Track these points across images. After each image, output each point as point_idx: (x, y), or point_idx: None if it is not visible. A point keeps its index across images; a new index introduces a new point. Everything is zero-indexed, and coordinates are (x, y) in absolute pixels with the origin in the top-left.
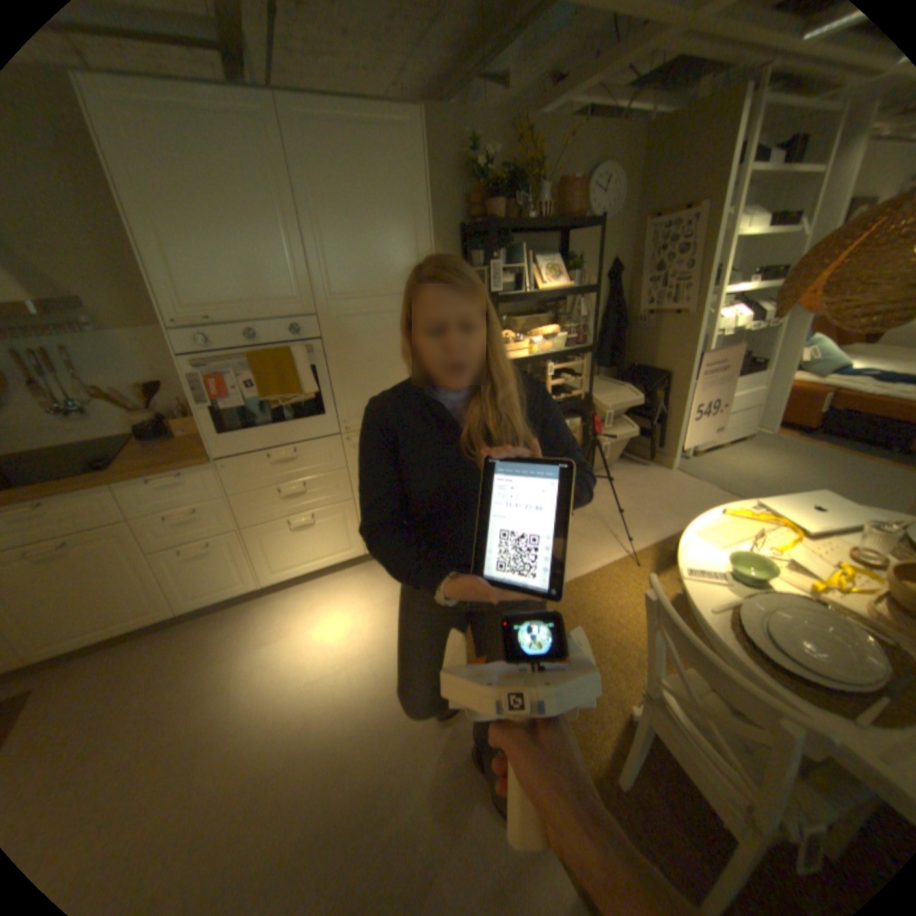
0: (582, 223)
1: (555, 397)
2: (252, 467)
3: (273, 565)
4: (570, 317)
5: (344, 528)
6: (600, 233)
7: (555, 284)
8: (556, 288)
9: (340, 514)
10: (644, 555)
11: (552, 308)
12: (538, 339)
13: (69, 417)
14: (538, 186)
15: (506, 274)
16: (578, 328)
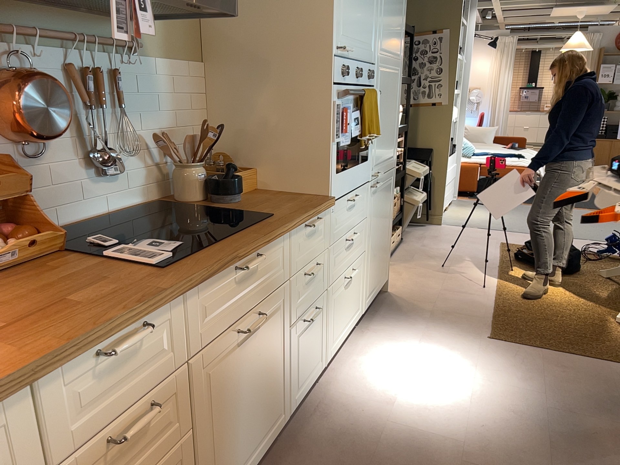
0: None
1: None
2: (341, 211)
3: (334, 332)
4: None
5: (360, 283)
6: None
7: None
8: None
9: (360, 267)
10: (503, 265)
11: None
12: None
13: (102, 174)
14: None
15: None
16: None
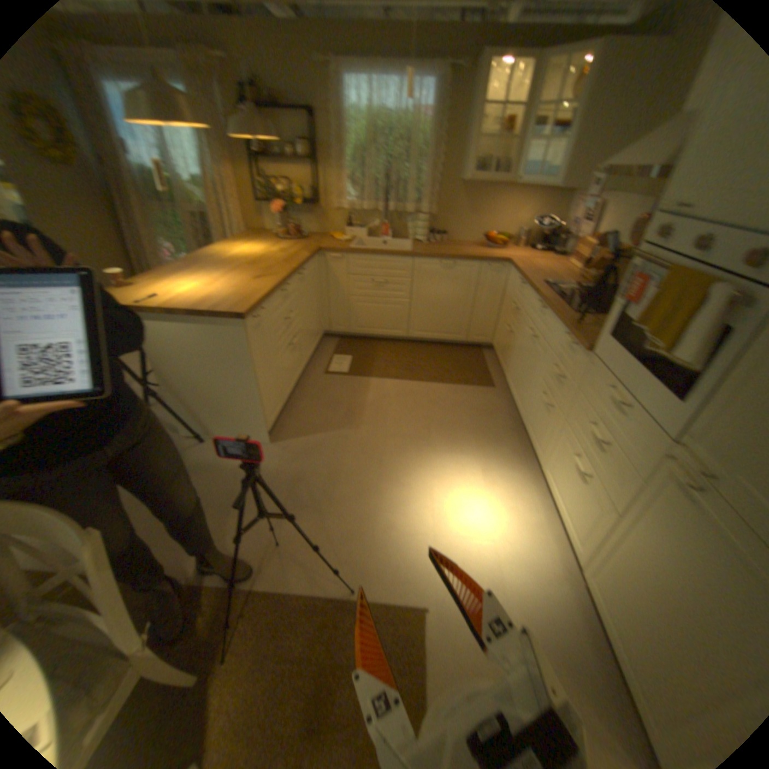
0: None
1: None
2: (602, 386)
3: (554, 470)
4: None
5: (593, 526)
6: None
7: None
8: None
9: (603, 512)
10: None
11: None
12: None
13: None
14: None
15: None
16: None
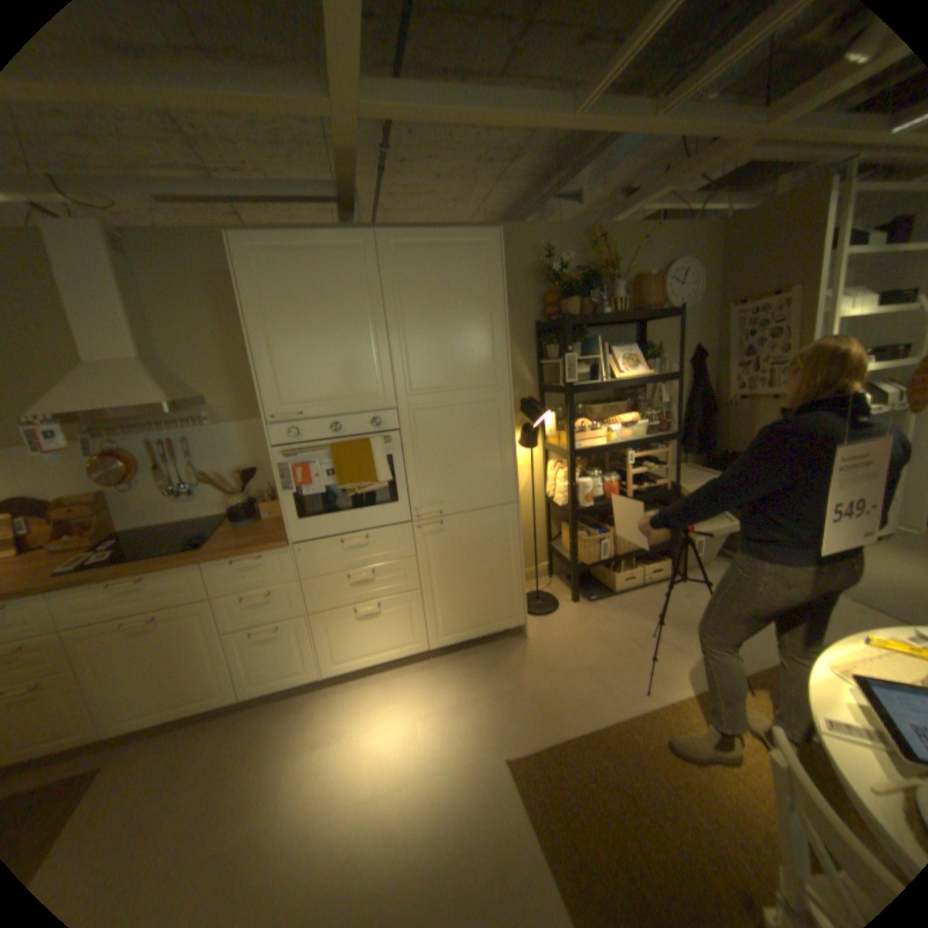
0: (659, 313)
1: (637, 486)
2: (326, 551)
3: (336, 655)
4: (650, 404)
5: (409, 619)
6: (679, 321)
7: (633, 373)
8: (634, 376)
9: (406, 604)
10: (759, 681)
11: (630, 395)
12: (616, 426)
13: (178, 498)
14: (612, 284)
15: (581, 364)
16: (660, 415)
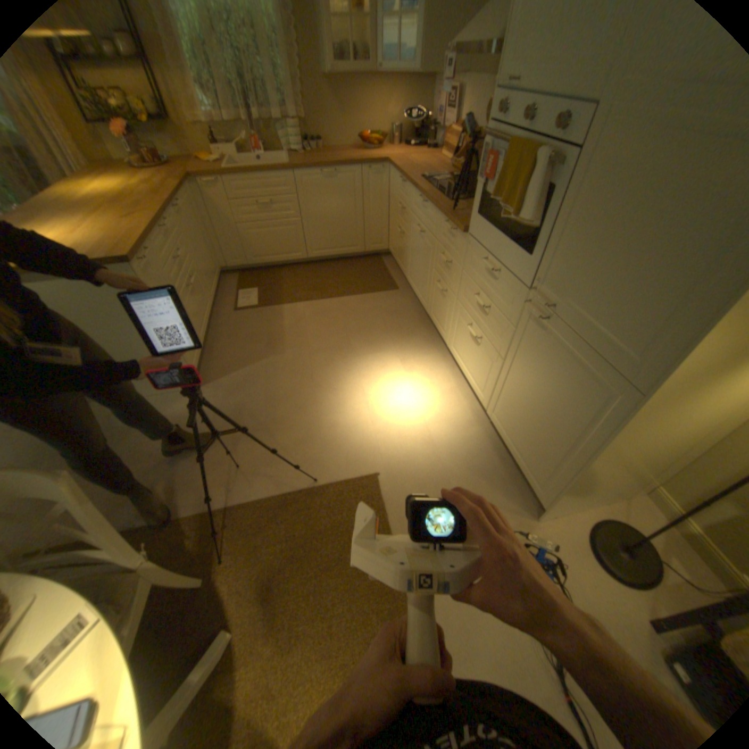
0: None
1: None
2: (477, 261)
3: (454, 343)
4: None
5: (486, 374)
6: None
7: None
8: None
9: (491, 361)
10: None
11: None
12: None
13: None
14: None
15: None
16: None
